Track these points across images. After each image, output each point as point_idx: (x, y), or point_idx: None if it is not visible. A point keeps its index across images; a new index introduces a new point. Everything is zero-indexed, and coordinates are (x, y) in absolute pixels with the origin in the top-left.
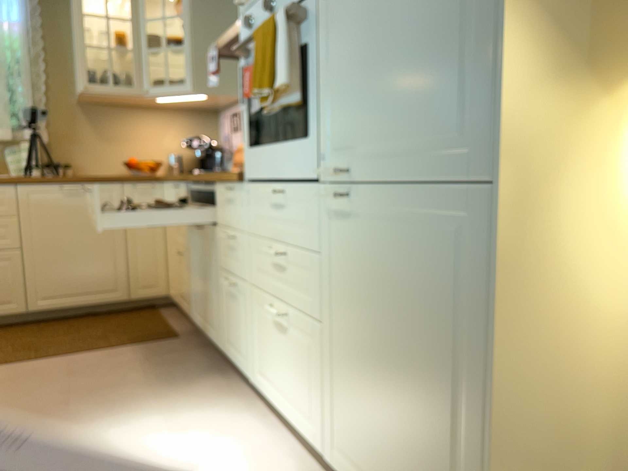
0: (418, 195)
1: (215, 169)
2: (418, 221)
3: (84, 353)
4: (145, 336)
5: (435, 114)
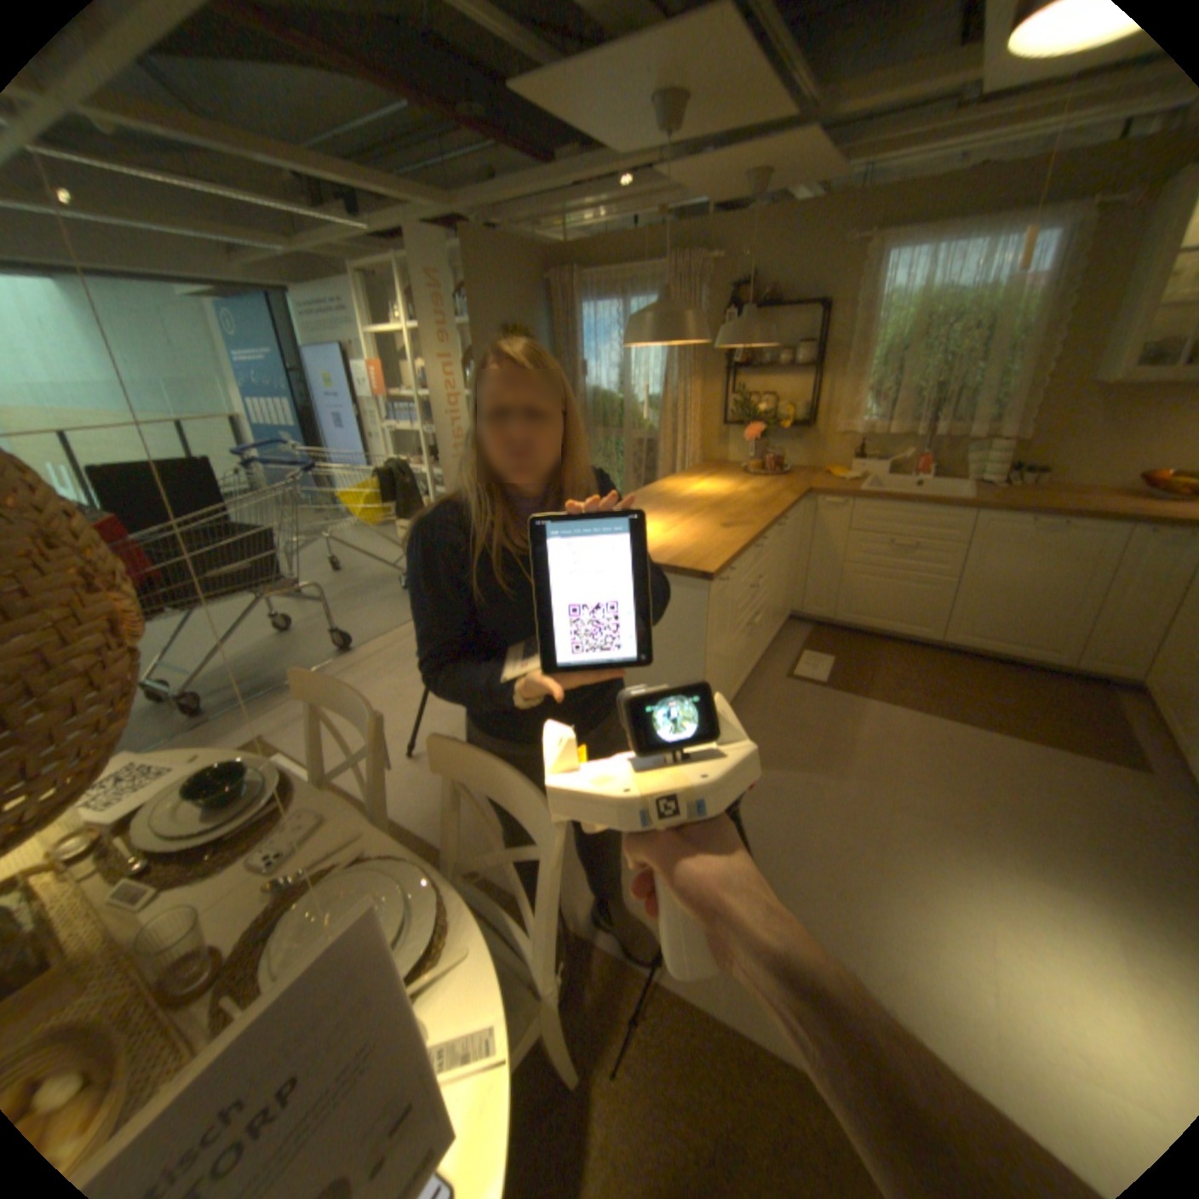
0: None
1: None
2: None
3: (1005, 737)
4: (1093, 744)
5: None
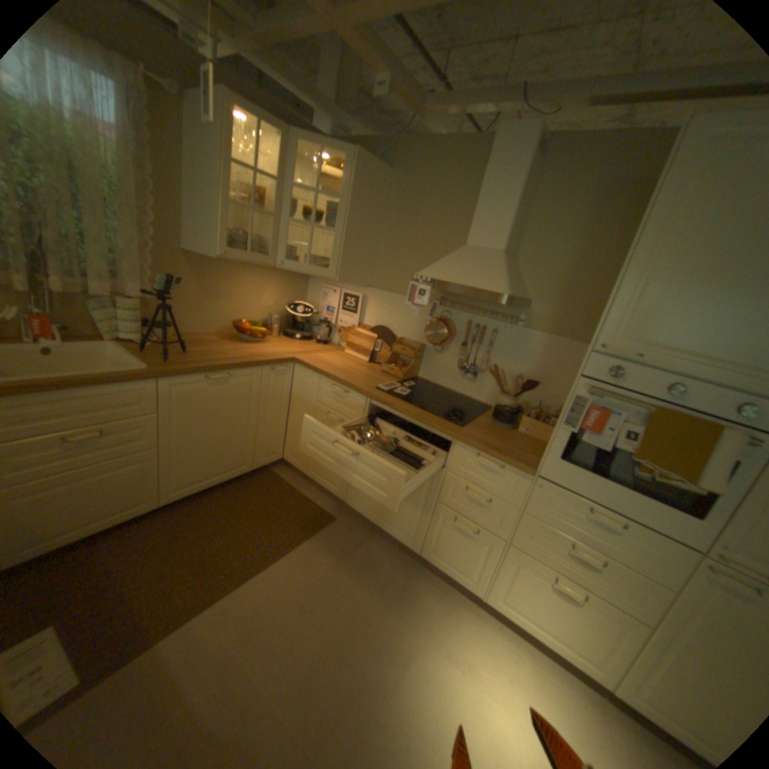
0: None
1: (319, 341)
2: None
3: (275, 564)
4: (305, 522)
5: None
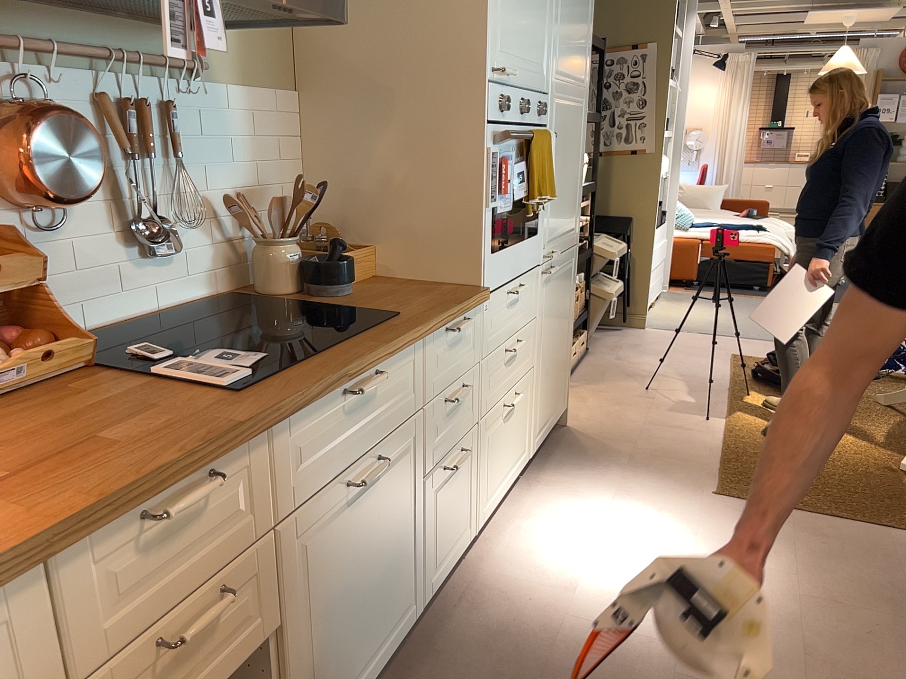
0: (566, 255)
1: None
2: (565, 266)
3: None
4: None
5: (571, 218)
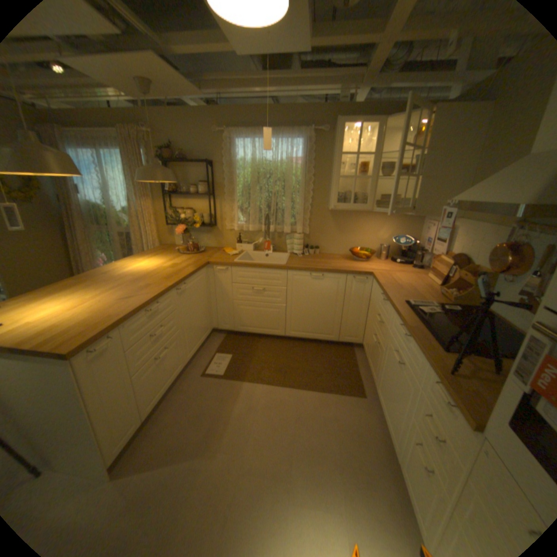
0: None
1: (414, 264)
2: None
3: (308, 392)
4: (344, 385)
5: None
